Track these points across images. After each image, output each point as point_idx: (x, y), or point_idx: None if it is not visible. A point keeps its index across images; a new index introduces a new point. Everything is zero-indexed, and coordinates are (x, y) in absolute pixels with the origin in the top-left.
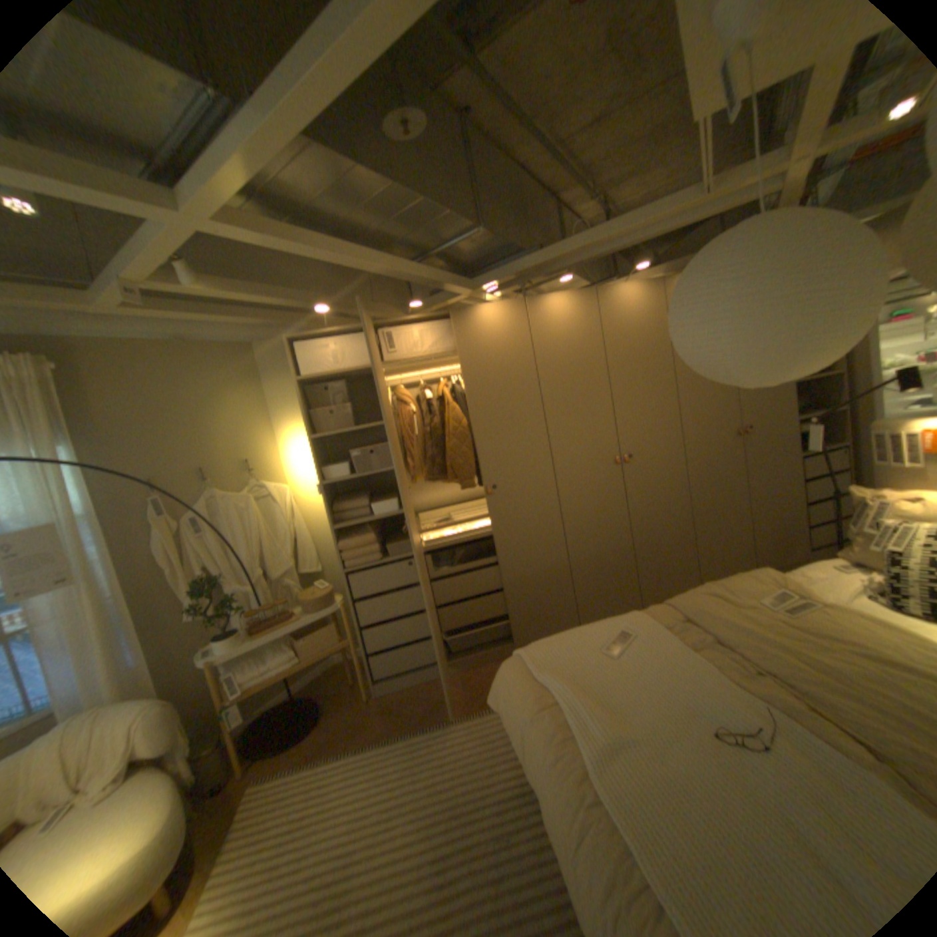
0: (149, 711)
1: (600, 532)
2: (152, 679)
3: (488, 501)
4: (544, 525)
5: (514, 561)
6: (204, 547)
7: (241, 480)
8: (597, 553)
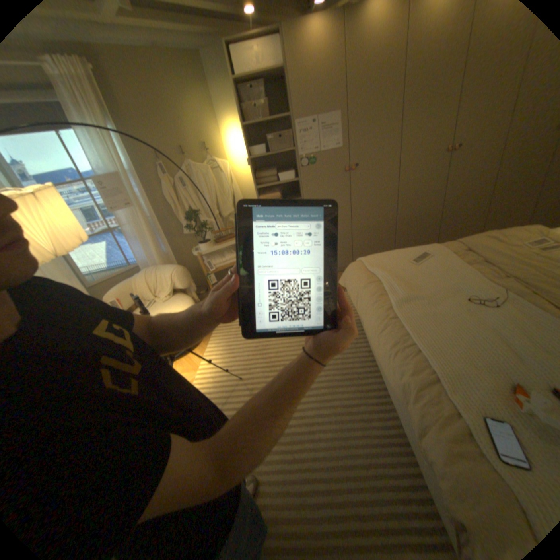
0: (177, 269)
1: (422, 201)
2: (174, 258)
3: (351, 175)
4: (385, 194)
5: (361, 216)
6: (188, 195)
7: (202, 156)
8: (416, 215)
